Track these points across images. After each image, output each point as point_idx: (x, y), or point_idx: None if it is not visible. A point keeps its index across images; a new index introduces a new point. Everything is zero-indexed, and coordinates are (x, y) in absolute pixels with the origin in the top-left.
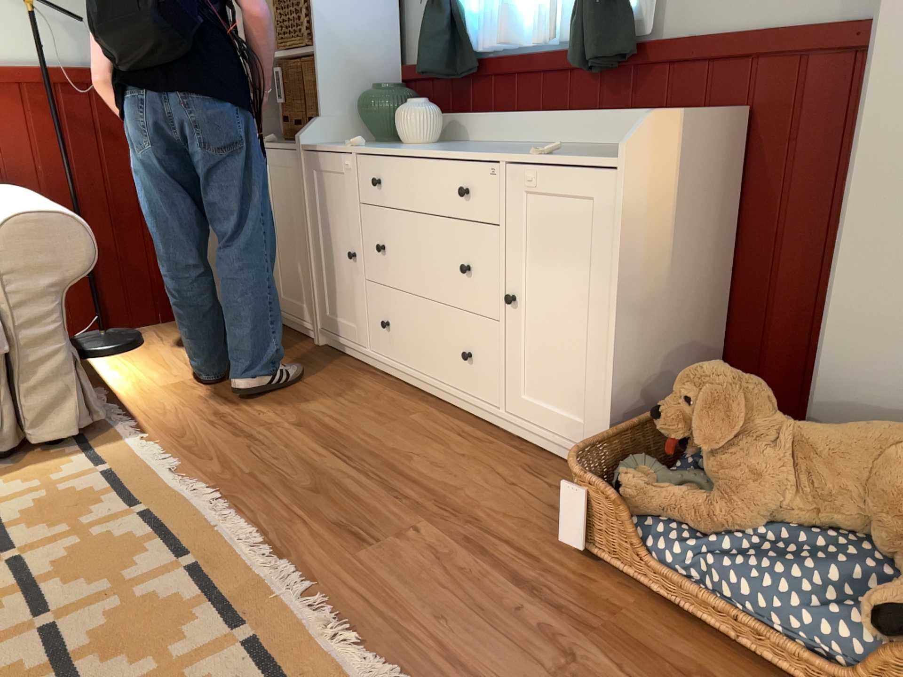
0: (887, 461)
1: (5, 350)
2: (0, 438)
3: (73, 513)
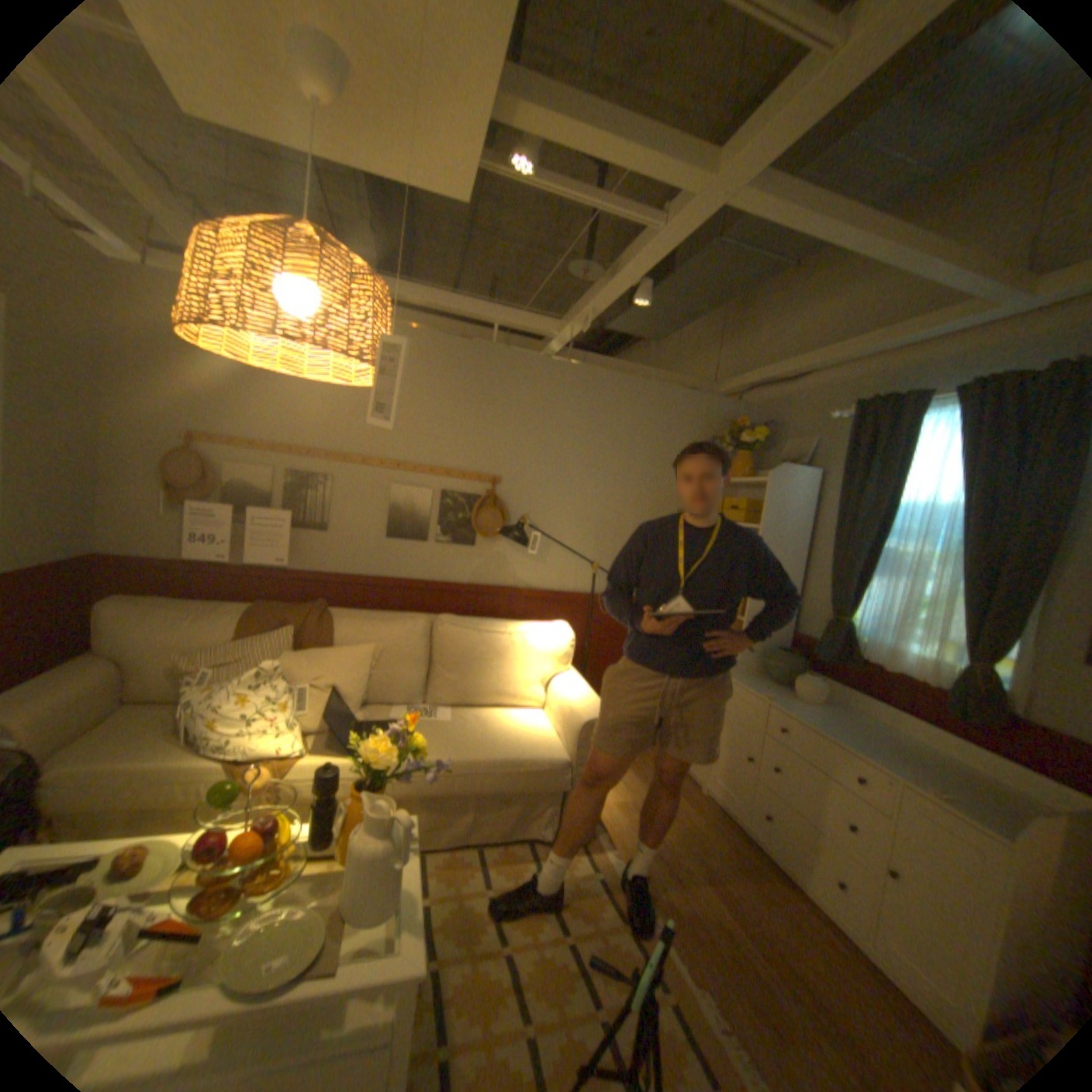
0: None
1: (568, 791)
2: (550, 836)
3: (594, 918)
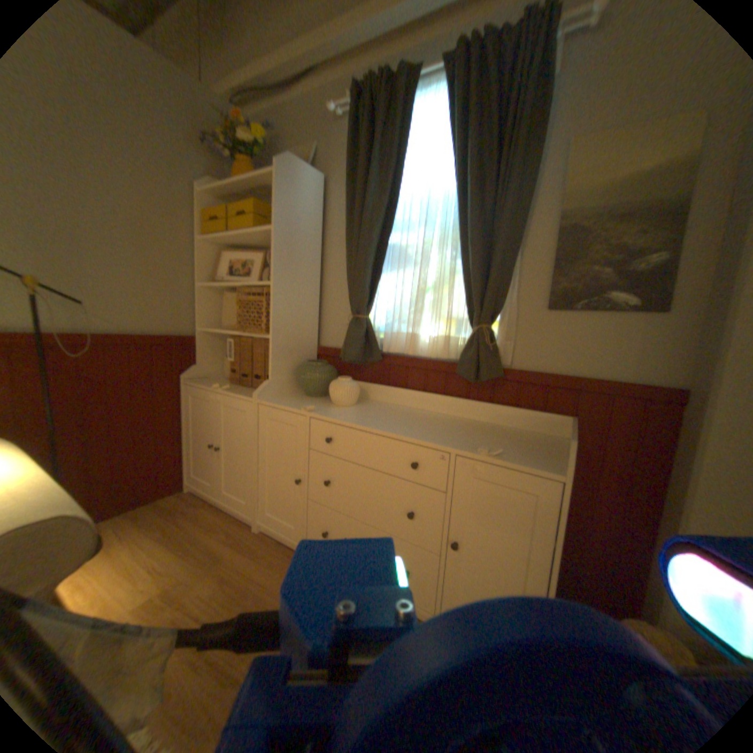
0: None
1: None
2: None
3: None
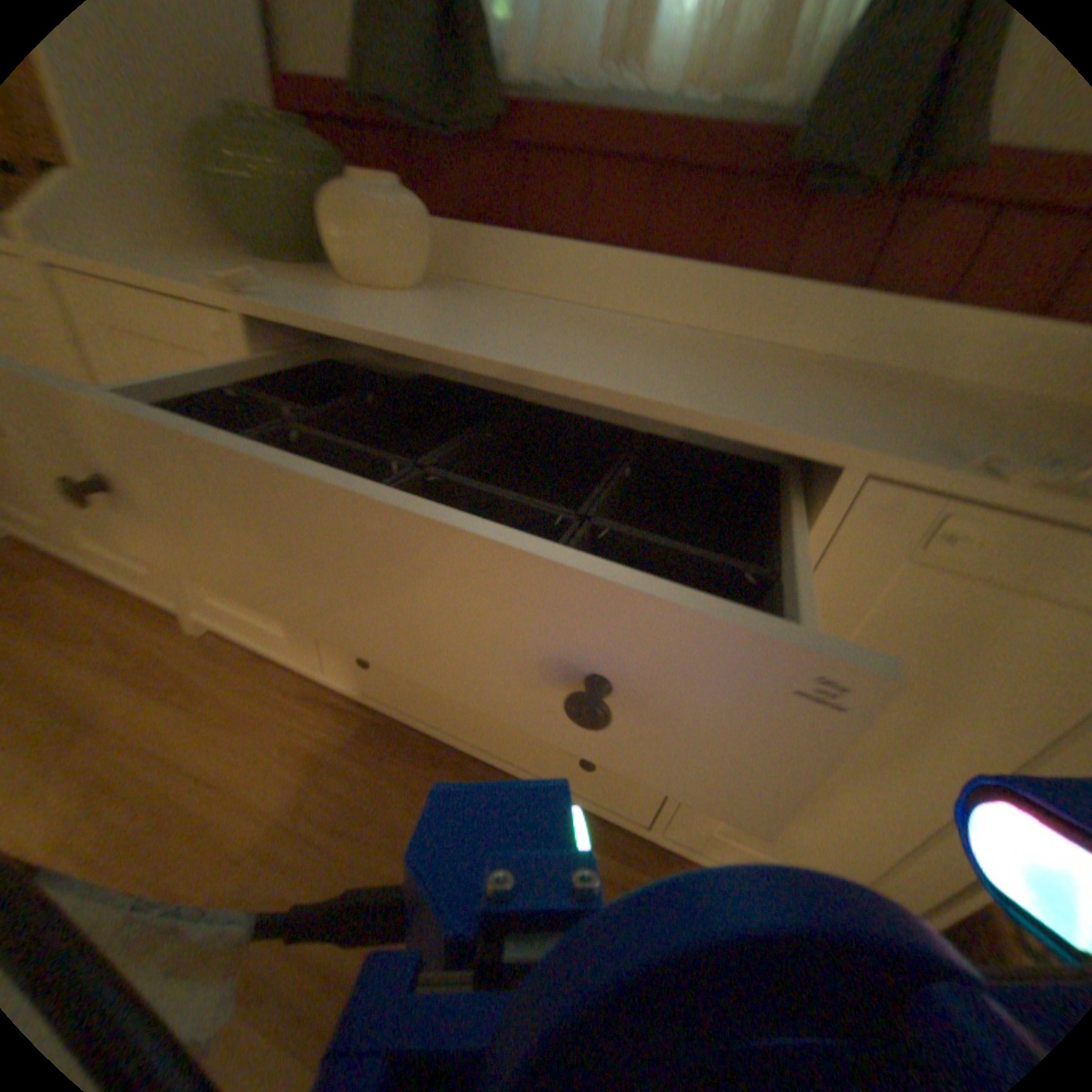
0: None
1: None
2: None
3: None
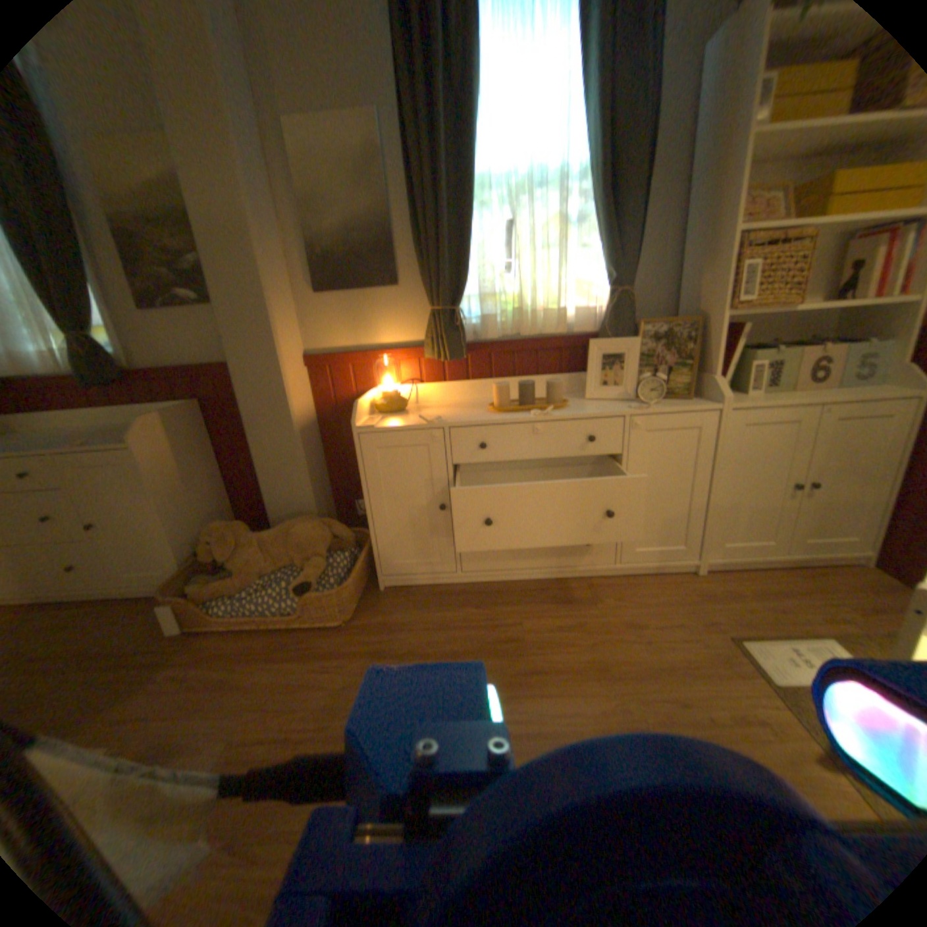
0: (292, 535)
1: None
2: None
3: None
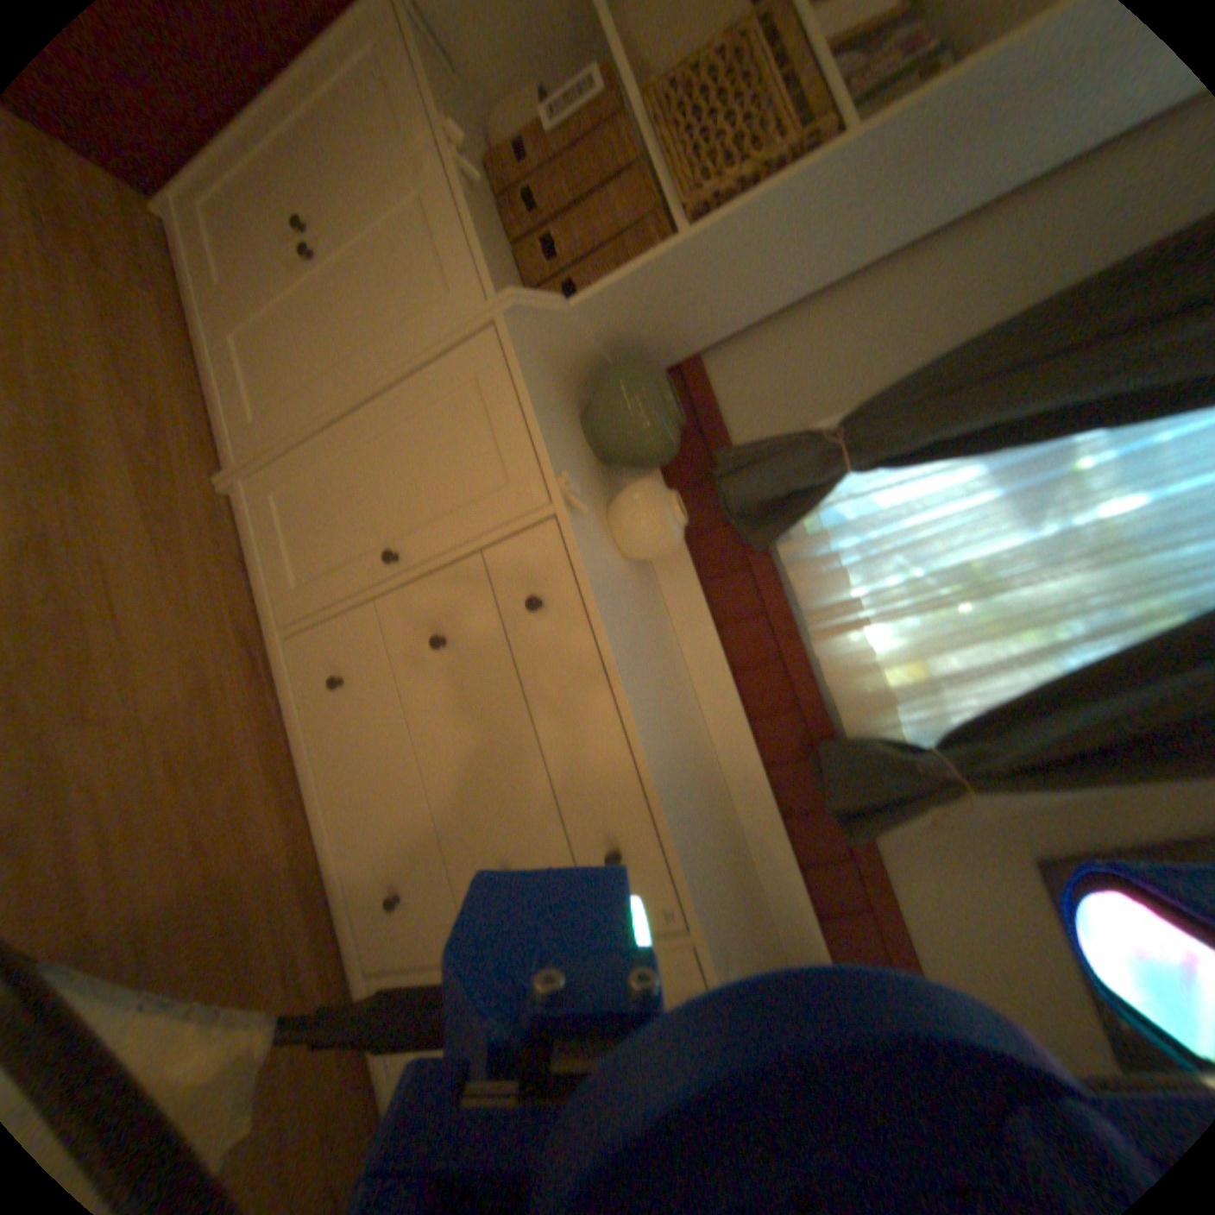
0: None
1: None
2: None
3: None
